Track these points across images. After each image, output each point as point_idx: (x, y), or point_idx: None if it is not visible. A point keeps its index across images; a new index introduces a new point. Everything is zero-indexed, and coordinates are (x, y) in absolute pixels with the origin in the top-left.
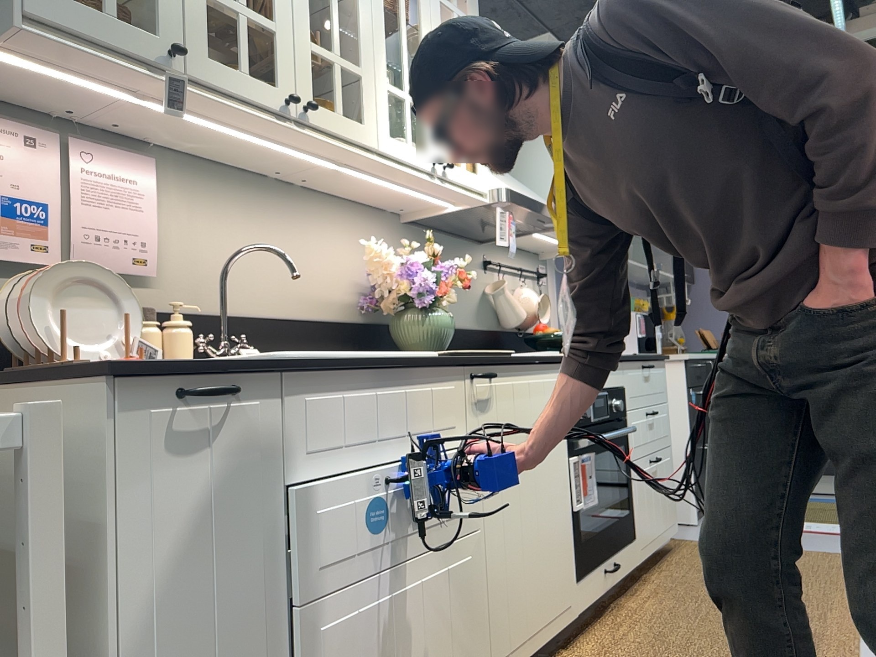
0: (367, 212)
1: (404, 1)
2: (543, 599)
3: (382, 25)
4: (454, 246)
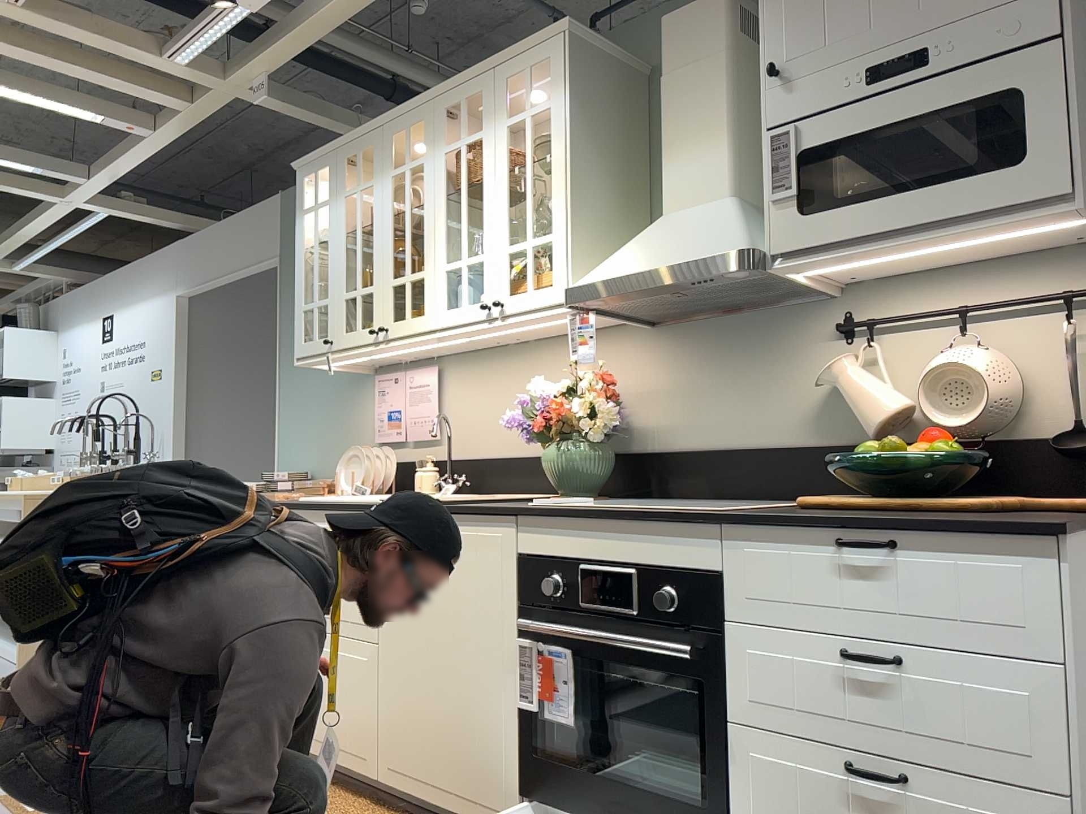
0: (600, 334)
1: (476, 164)
2: (453, 764)
3: (441, 216)
4: (753, 326)
